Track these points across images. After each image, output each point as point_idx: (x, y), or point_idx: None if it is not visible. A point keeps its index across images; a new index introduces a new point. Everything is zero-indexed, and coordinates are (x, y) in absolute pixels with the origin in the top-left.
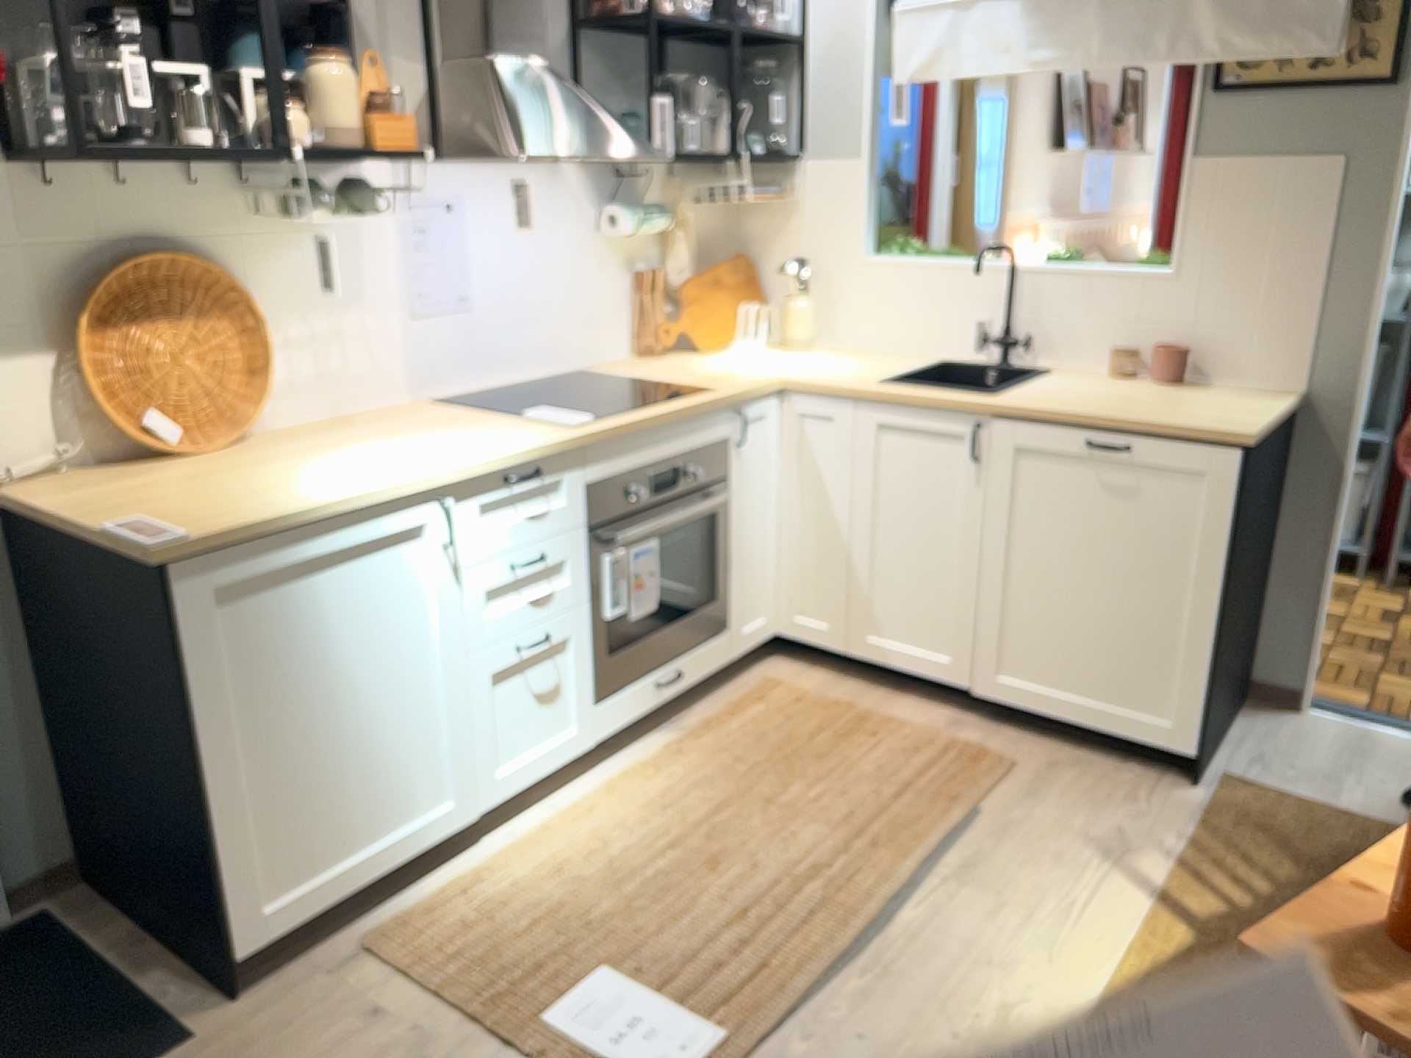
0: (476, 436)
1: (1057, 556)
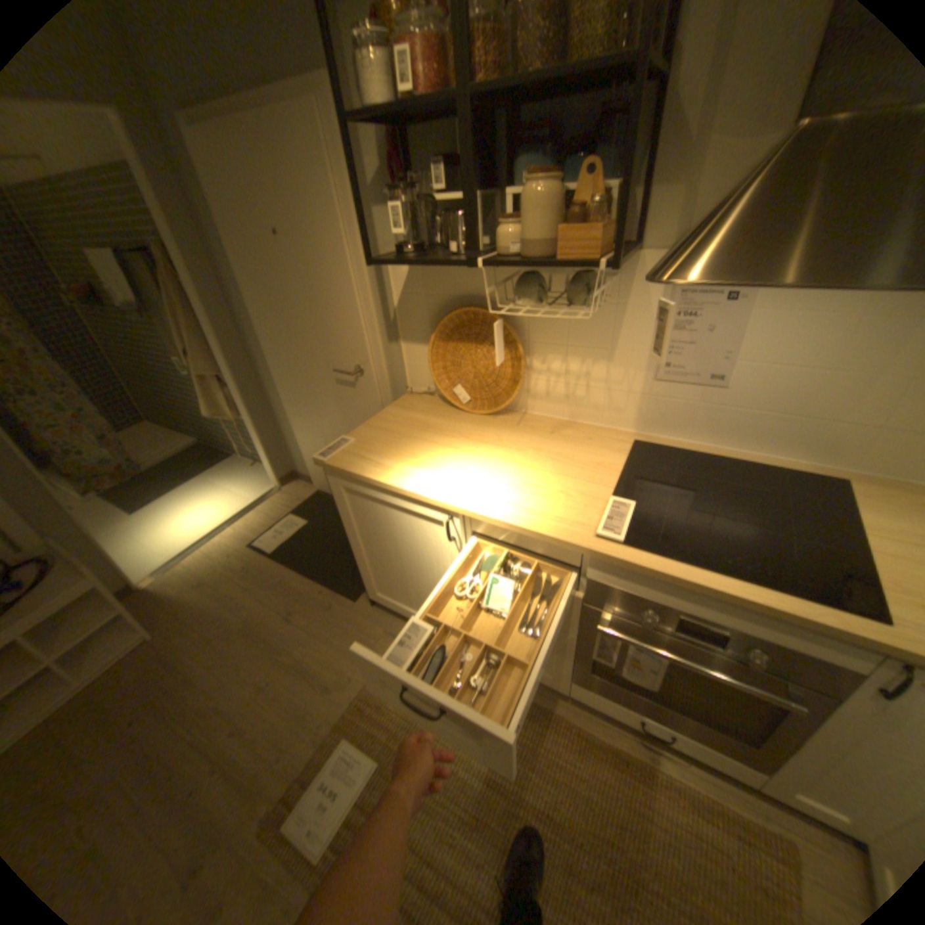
0: (546, 489)
1: None
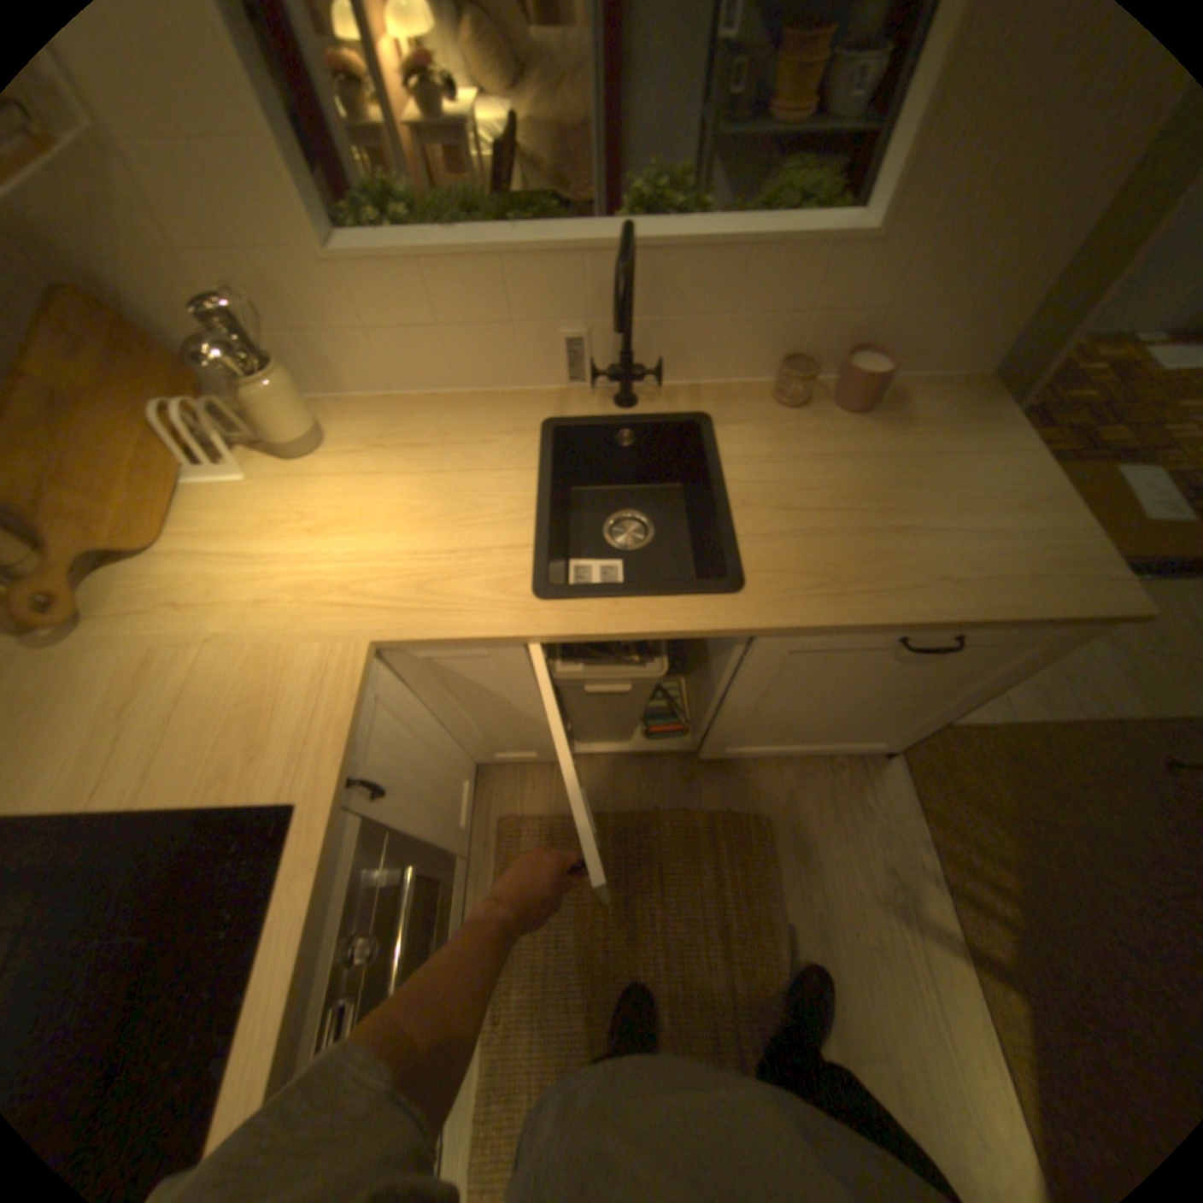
0: None
1: (806, 701)
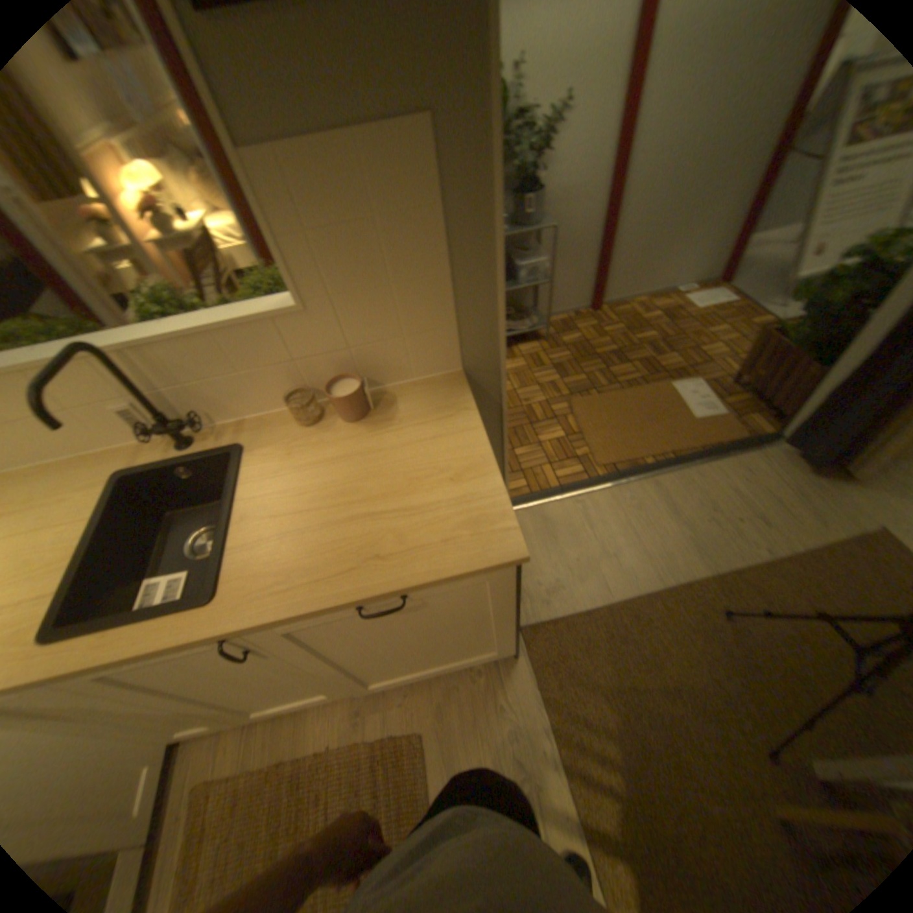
0: None
1: (370, 651)
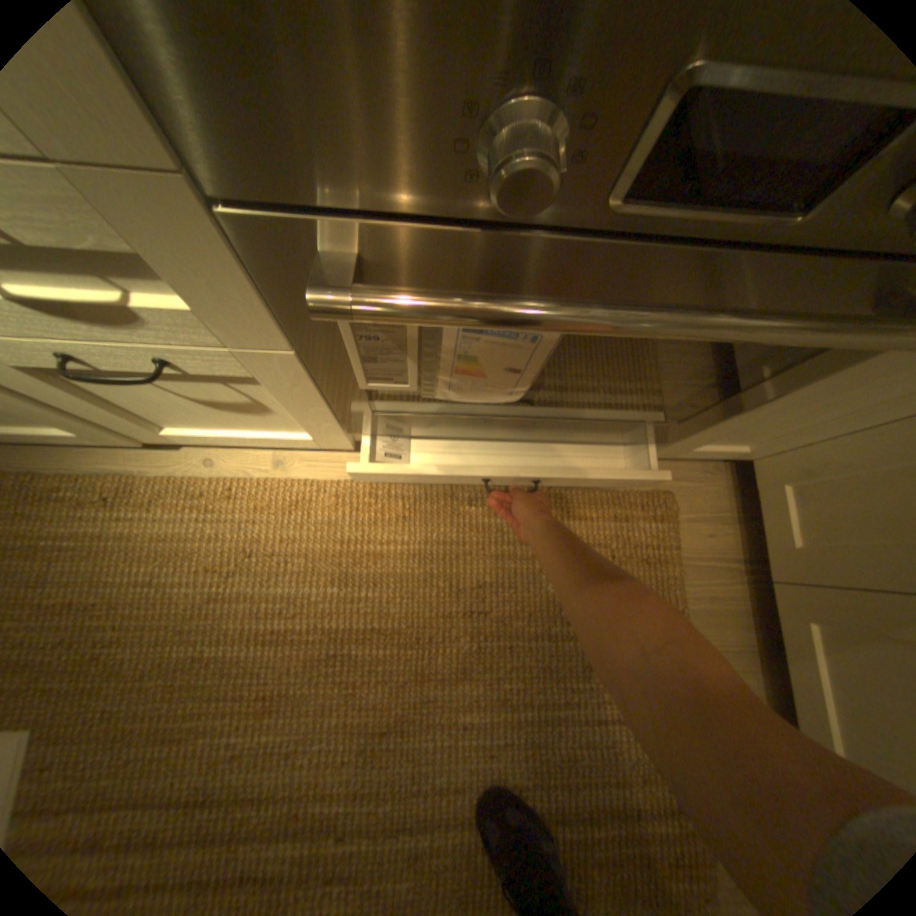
0: None
1: None
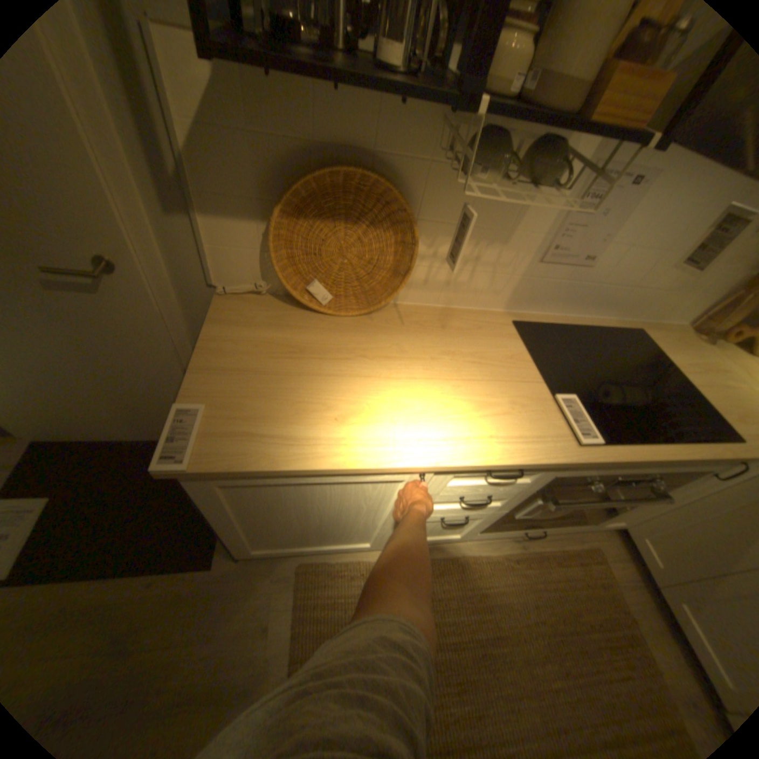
0: (501, 405)
1: None
